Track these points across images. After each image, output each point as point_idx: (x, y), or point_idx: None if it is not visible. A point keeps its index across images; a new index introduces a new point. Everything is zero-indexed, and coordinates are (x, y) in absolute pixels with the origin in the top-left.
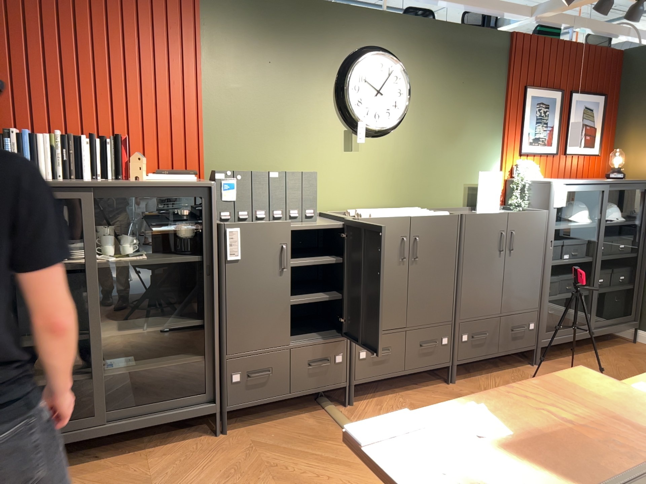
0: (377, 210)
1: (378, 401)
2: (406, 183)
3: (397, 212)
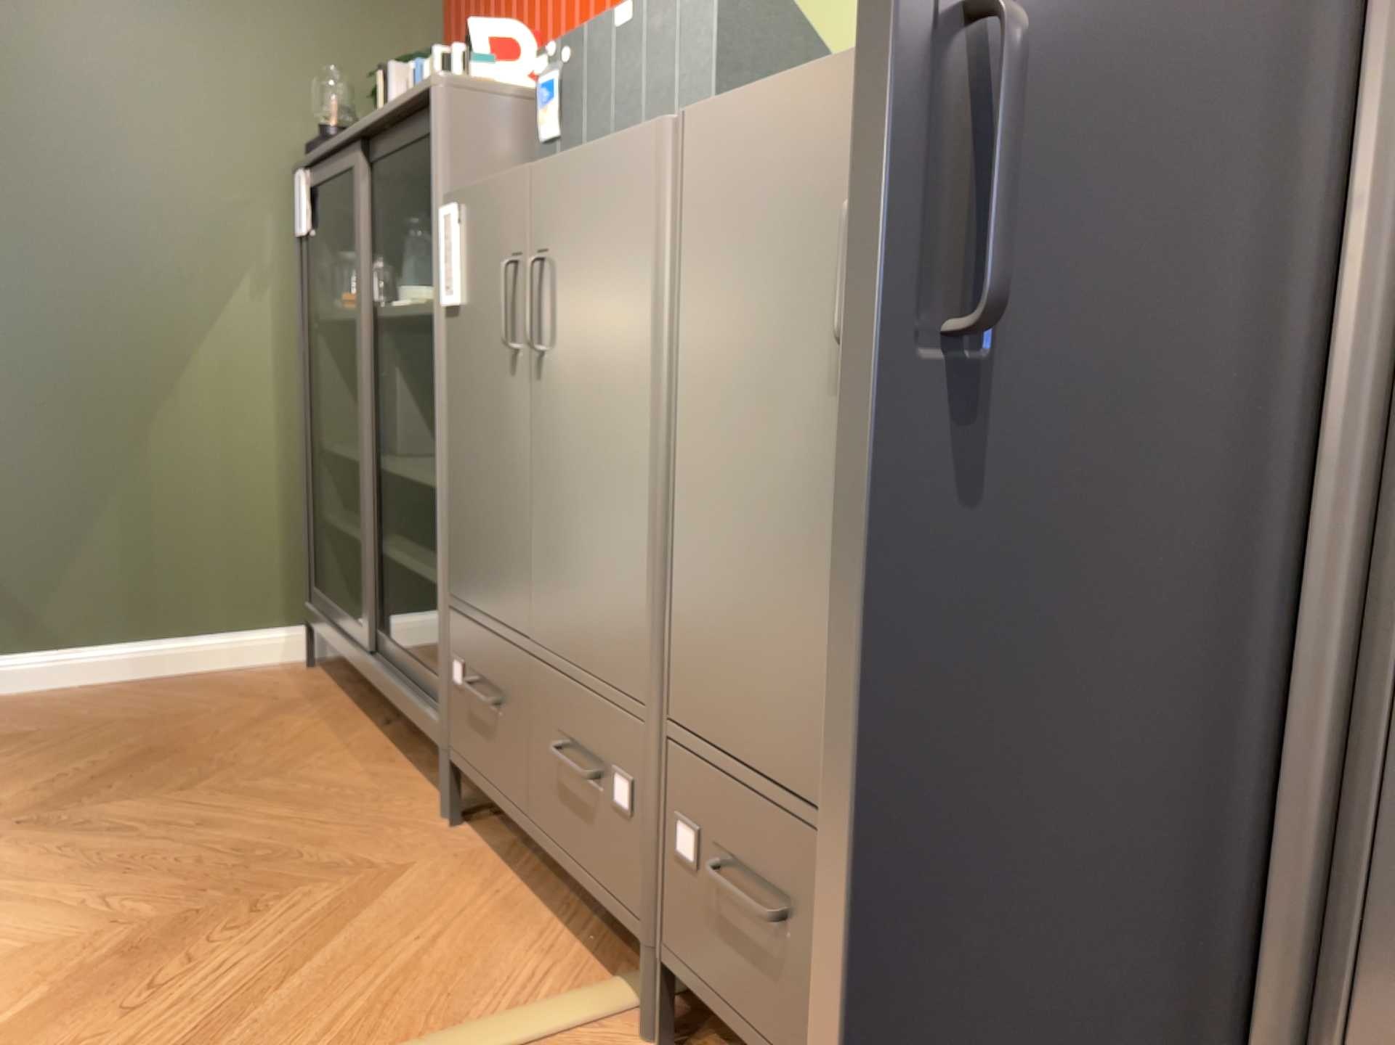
0: None
1: None
2: None
3: None
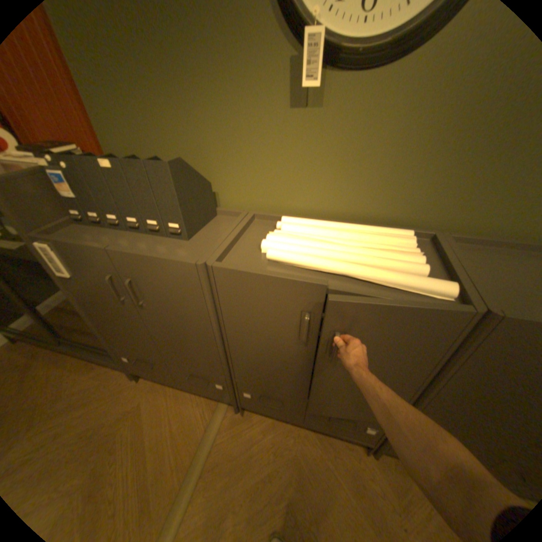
0: (316, 230)
1: (270, 425)
2: (423, 178)
3: (333, 252)
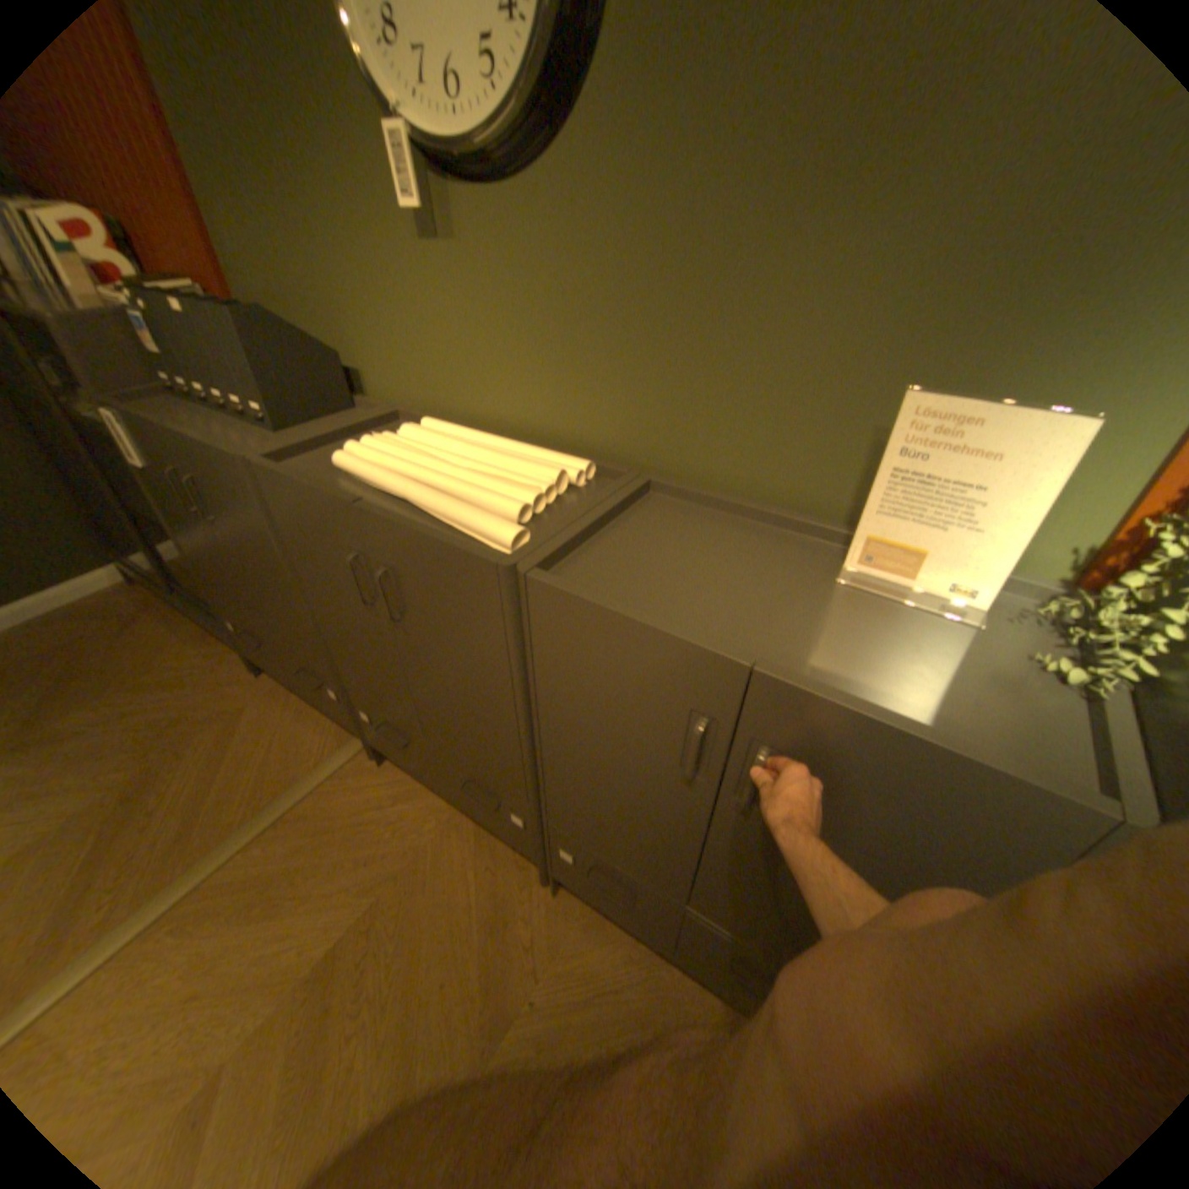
0: (440, 440)
1: (415, 791)
2: (608, 370)
3: (419, 468)
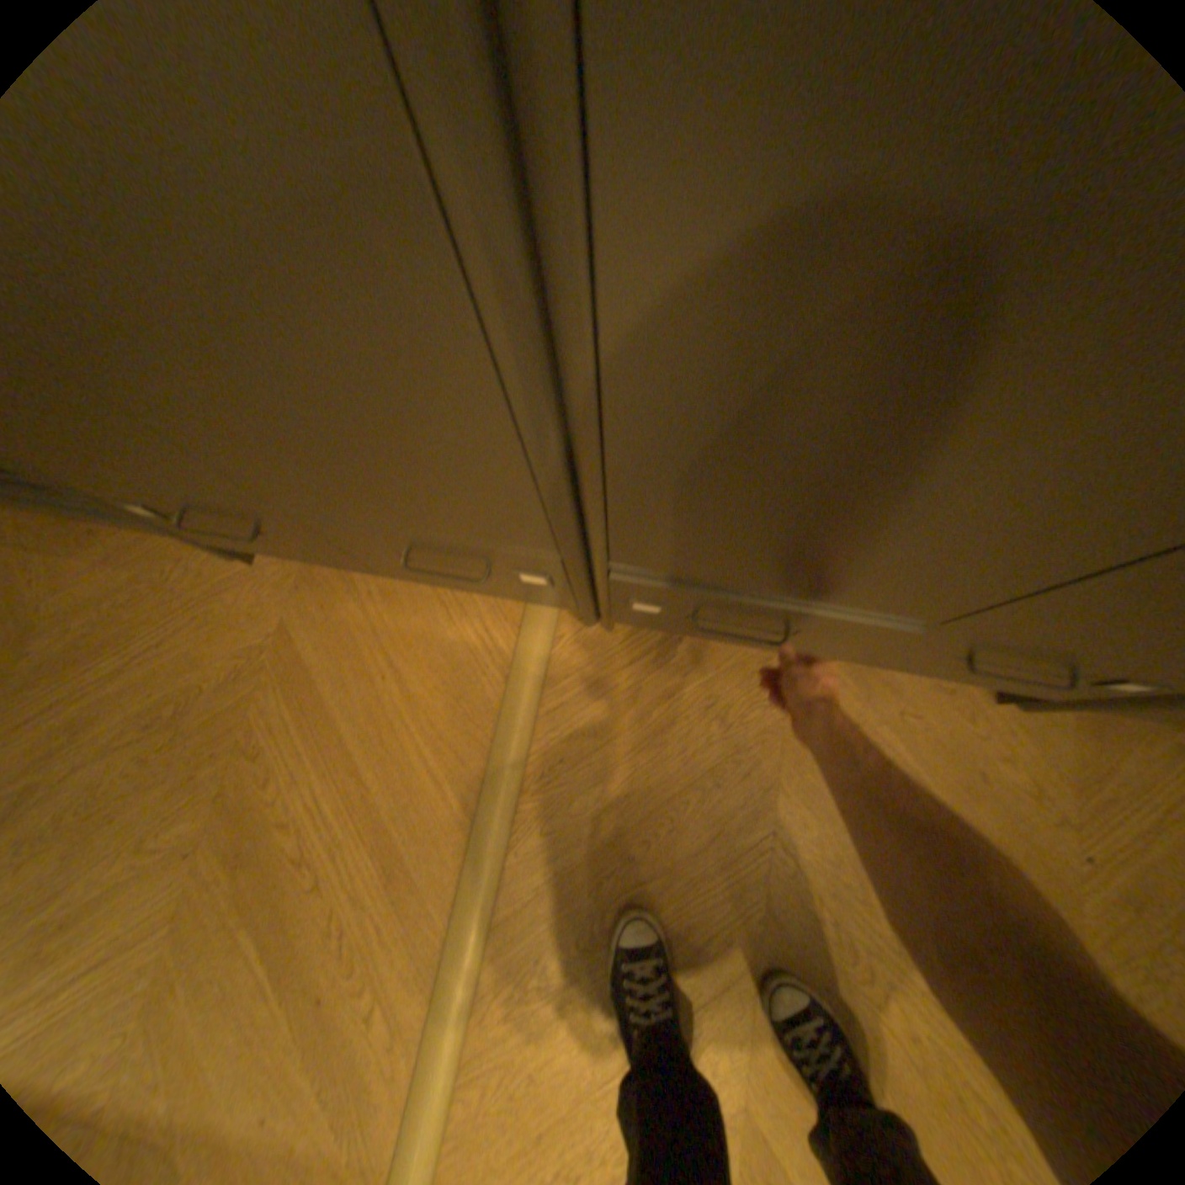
0: None
1: (697, 650)
2: None
3: None
